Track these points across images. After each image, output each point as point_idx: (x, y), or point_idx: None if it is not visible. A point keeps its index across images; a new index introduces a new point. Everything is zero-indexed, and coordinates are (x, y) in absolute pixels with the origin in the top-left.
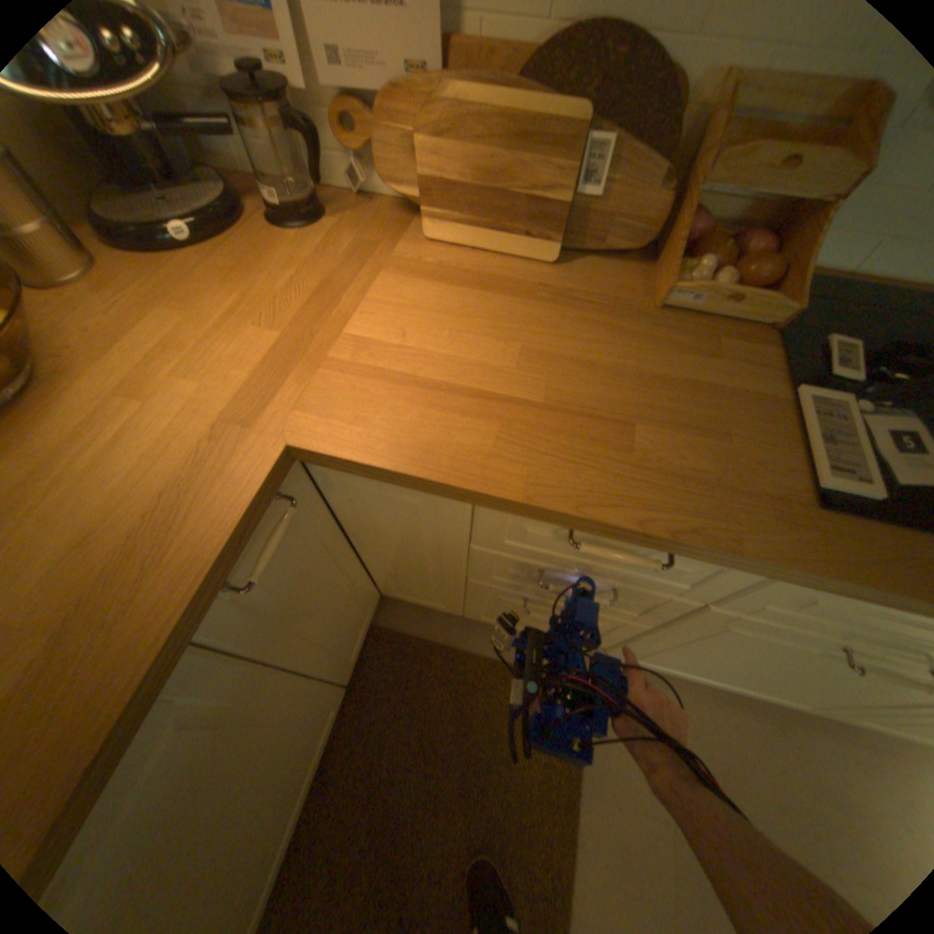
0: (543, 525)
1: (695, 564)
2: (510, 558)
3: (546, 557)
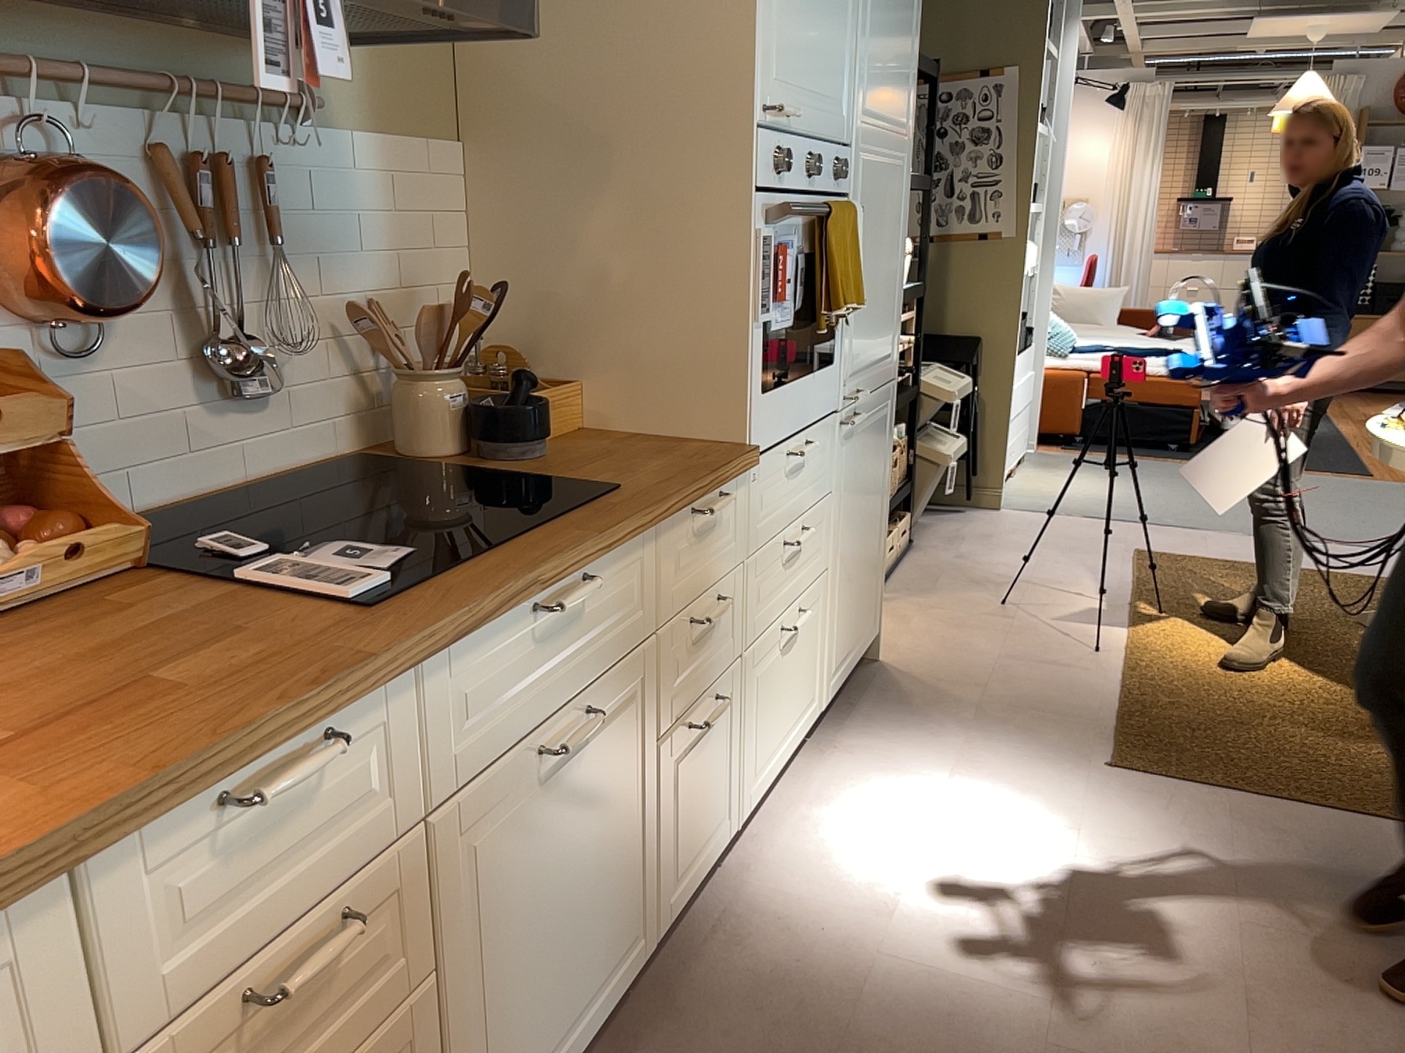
0: (196, 854)
1: (365, 747)
2: (191, 1028)
3: (235, 941)
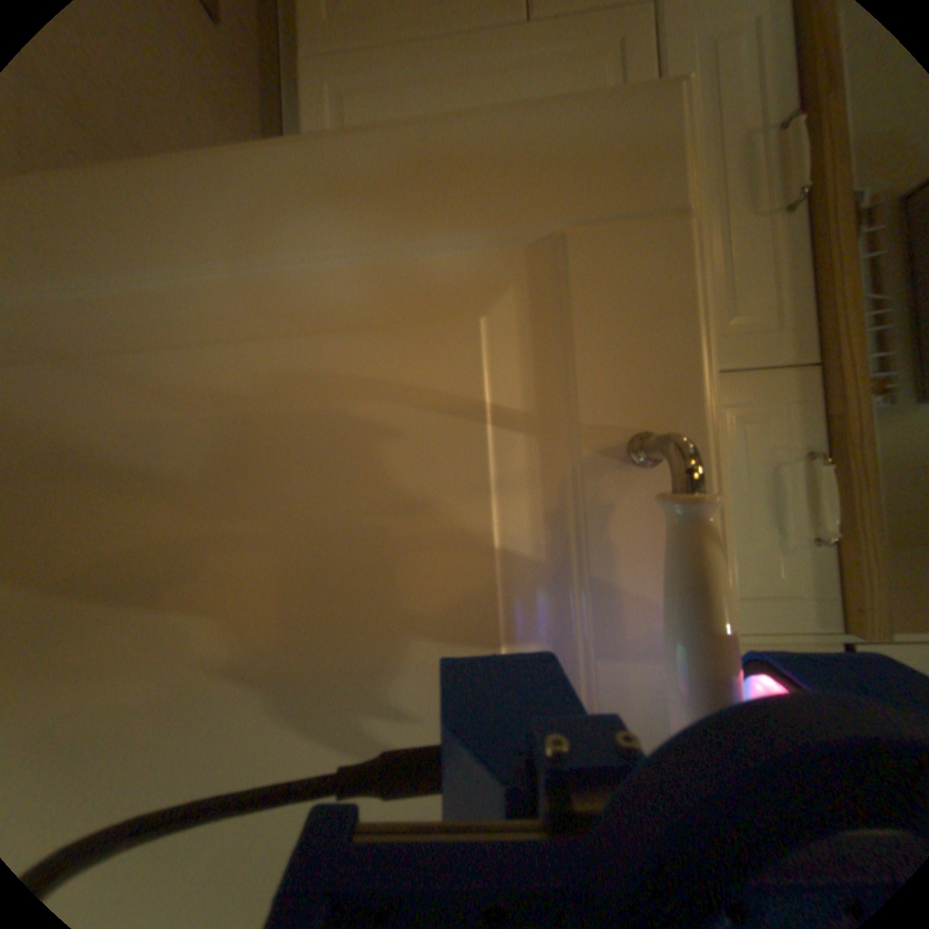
0: None
1: None
2: None
3: None
